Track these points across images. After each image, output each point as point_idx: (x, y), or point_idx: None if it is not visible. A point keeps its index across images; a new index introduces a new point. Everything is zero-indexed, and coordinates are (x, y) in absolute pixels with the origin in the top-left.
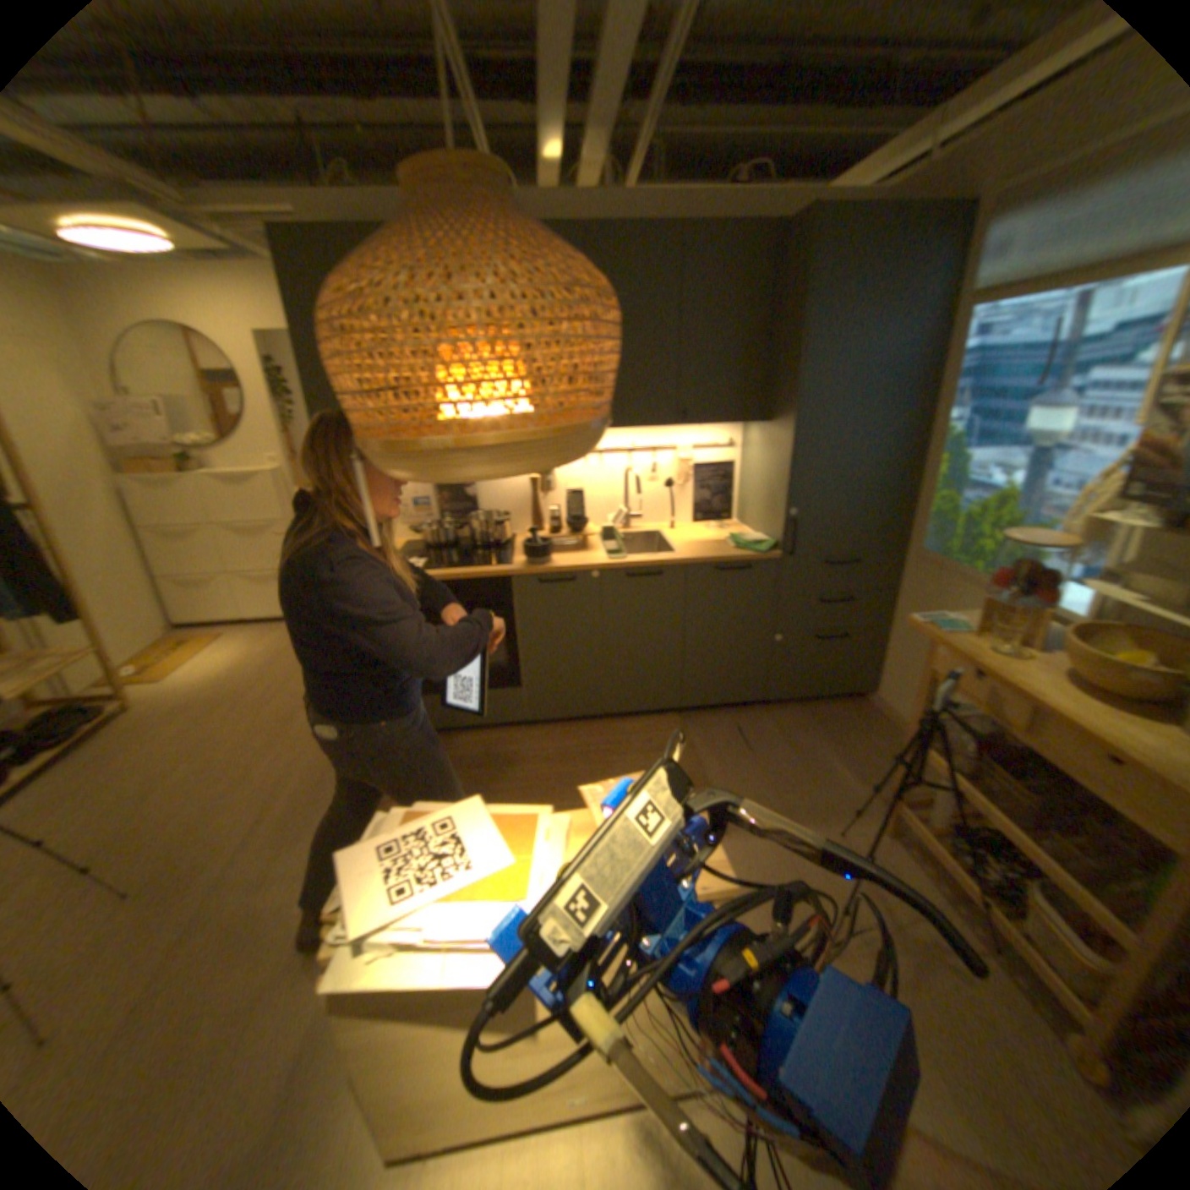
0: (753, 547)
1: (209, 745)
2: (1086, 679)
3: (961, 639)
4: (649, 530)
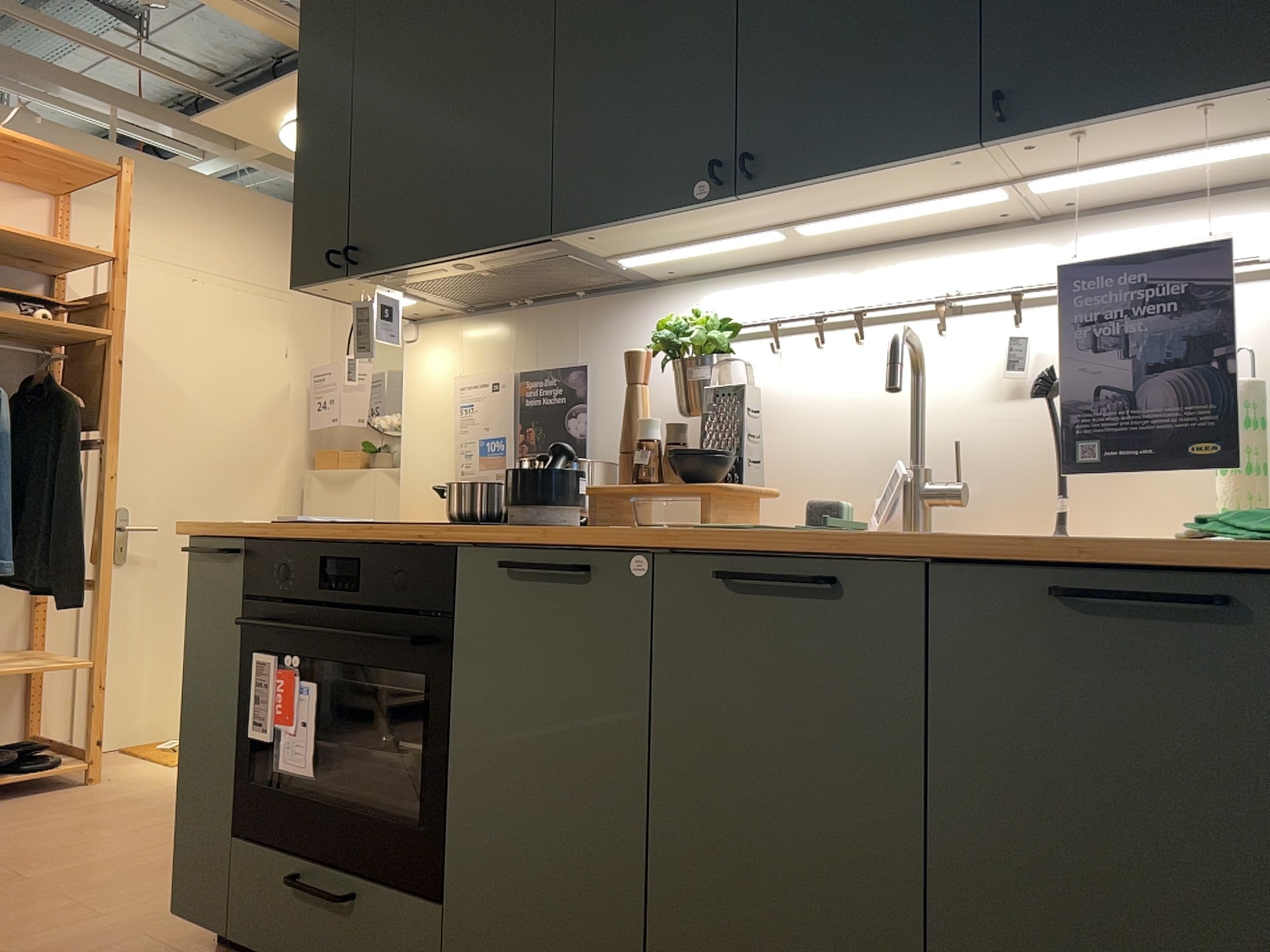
0: None
1: (63, 851)
2: None
3: None
4: None
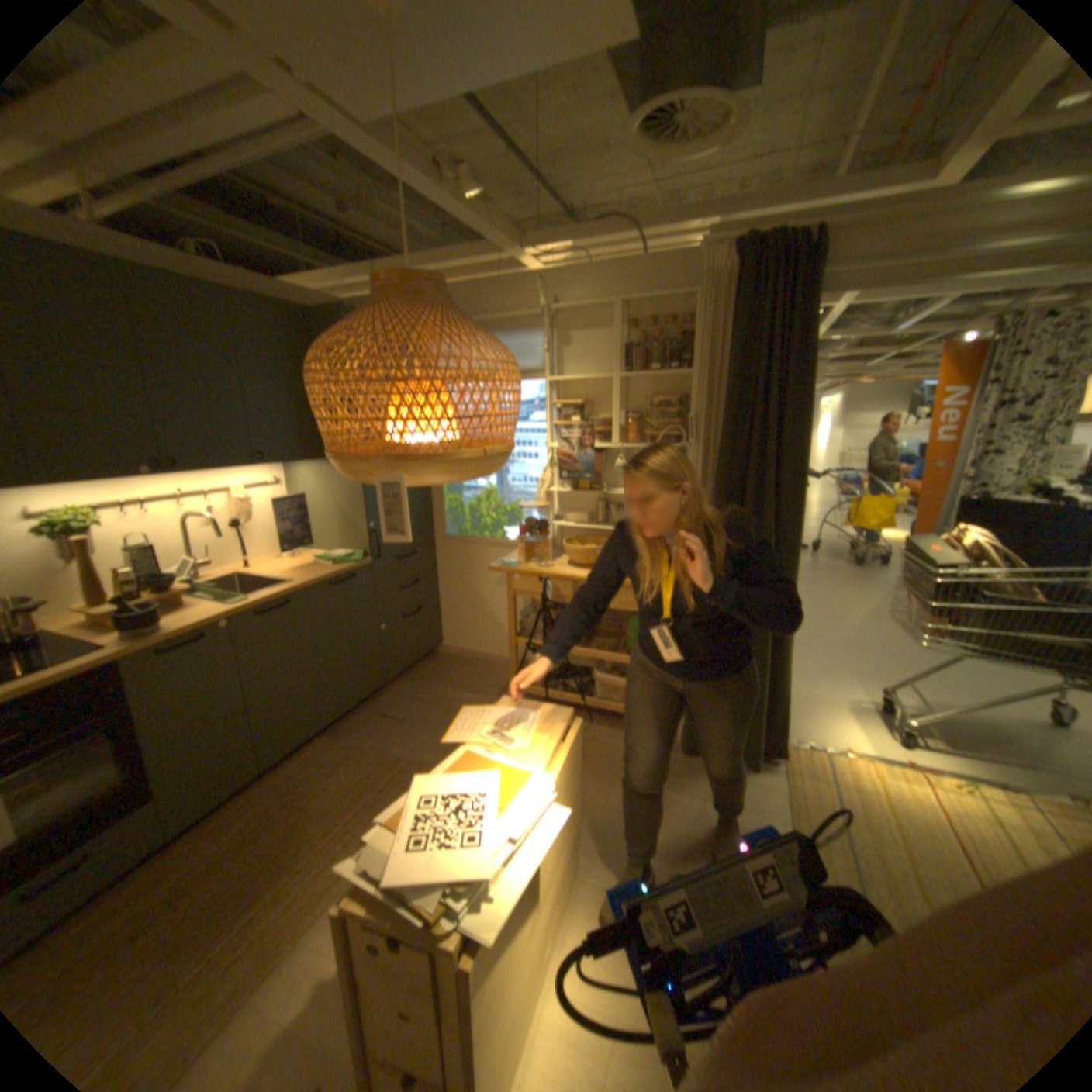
0: (349, 560)
1: None
2: (581, 563)
3: (521, 568)
4: (222, 576)
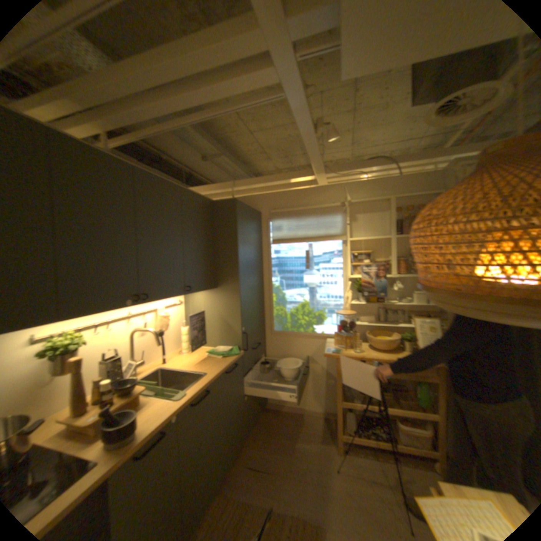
0: (231, 352)
1: None
2: (385, 349)
3: (345, 353)
4: (149, 370)
